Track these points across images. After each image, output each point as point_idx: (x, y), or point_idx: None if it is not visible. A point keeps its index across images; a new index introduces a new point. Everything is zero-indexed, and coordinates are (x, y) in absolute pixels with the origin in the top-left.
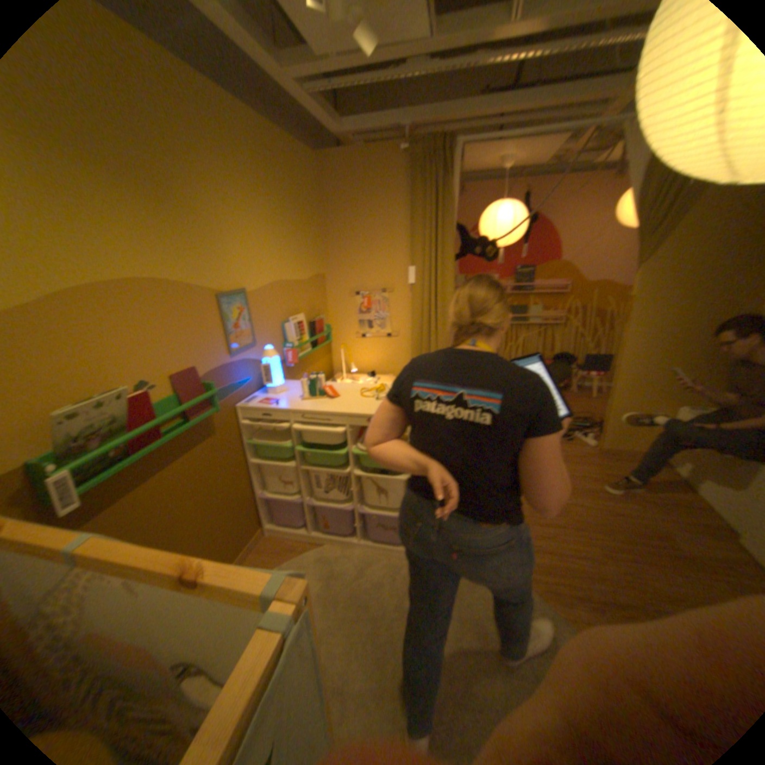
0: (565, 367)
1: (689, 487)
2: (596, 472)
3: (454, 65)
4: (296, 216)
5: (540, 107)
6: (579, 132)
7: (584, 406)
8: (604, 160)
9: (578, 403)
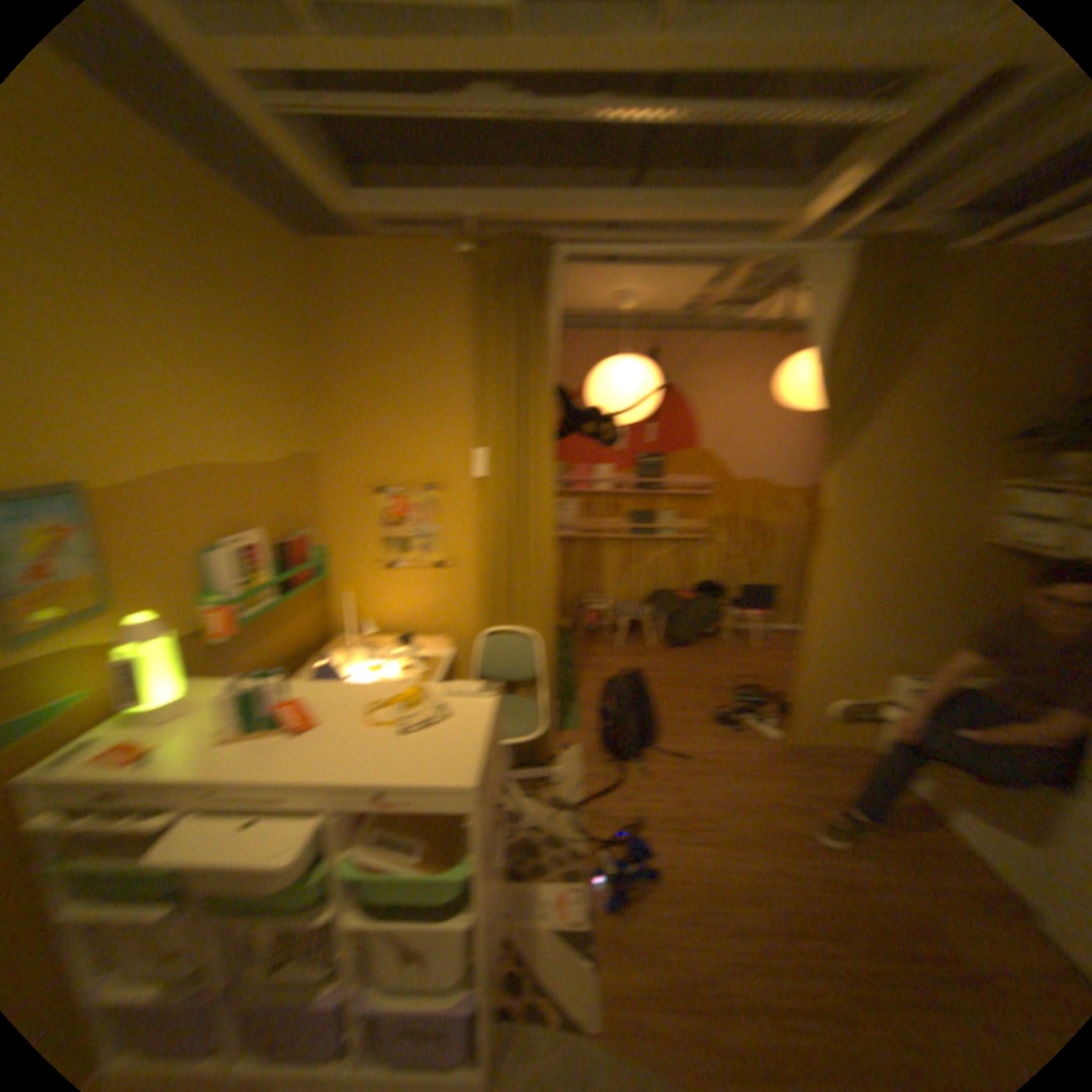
0: (717, 603)
1: (932, 811)
2: (796, 793)
3: (560, 109)
4: (263, 342)
5: (687, 218)
6: (728, 272)
7: (749, 663)
8: (753, 318)
9: (741, 660)
